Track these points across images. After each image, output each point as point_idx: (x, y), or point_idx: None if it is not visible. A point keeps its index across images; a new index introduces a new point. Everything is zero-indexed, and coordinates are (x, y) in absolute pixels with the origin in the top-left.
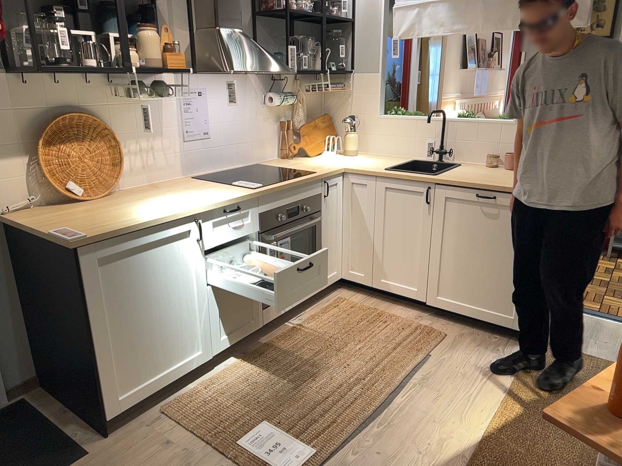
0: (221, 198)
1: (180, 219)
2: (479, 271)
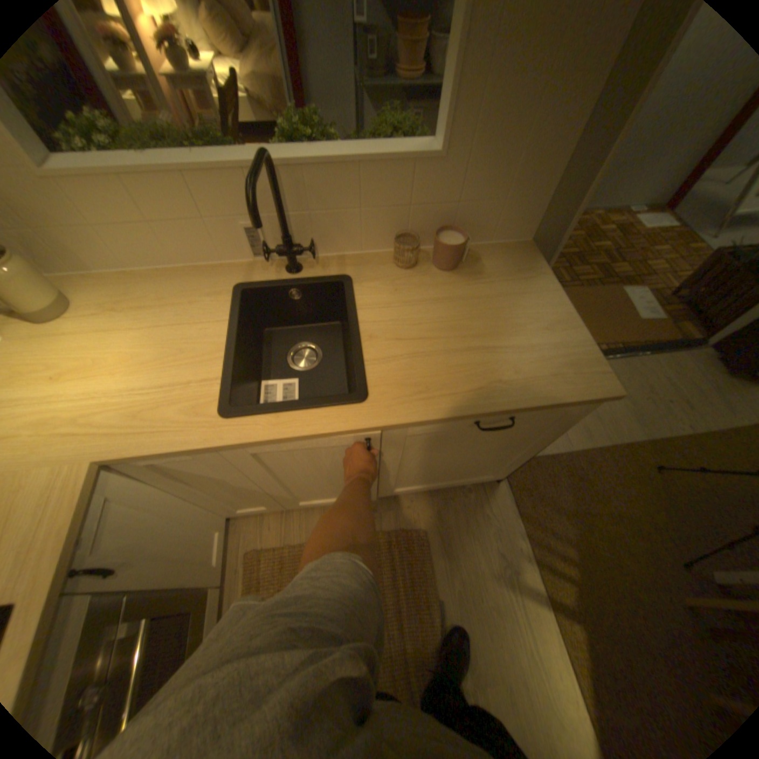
0: None
1: None
2: (453, 468)
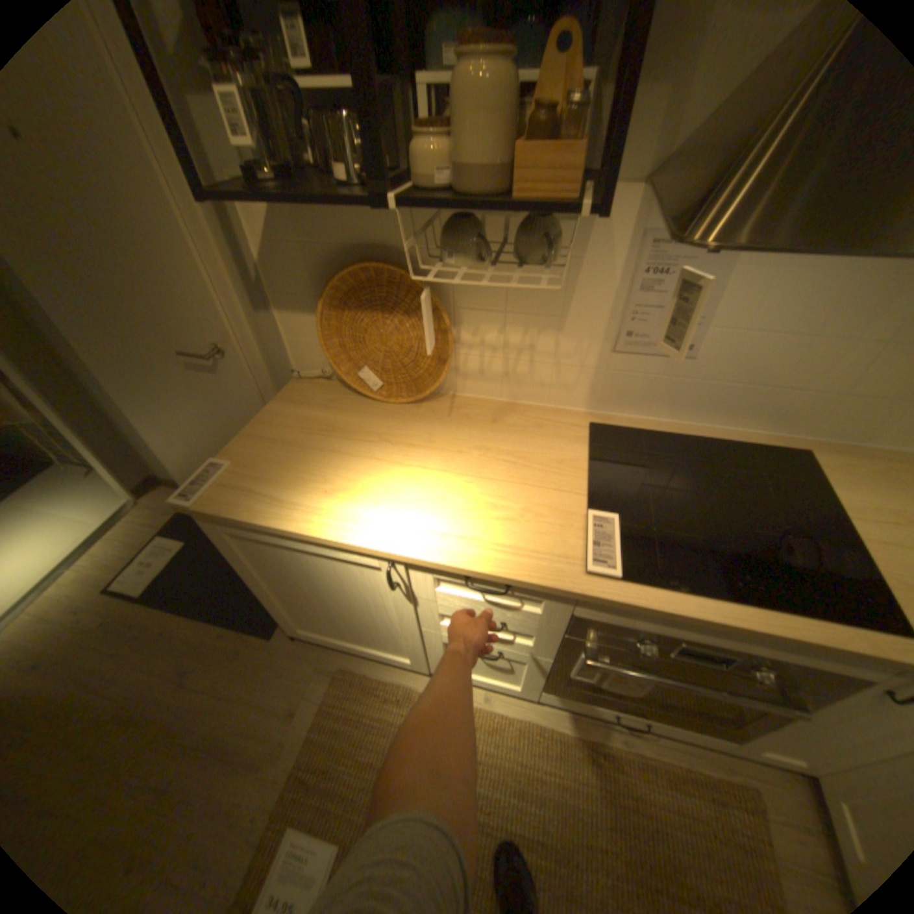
0: (474, 553)
1: (353, 548)
2: None
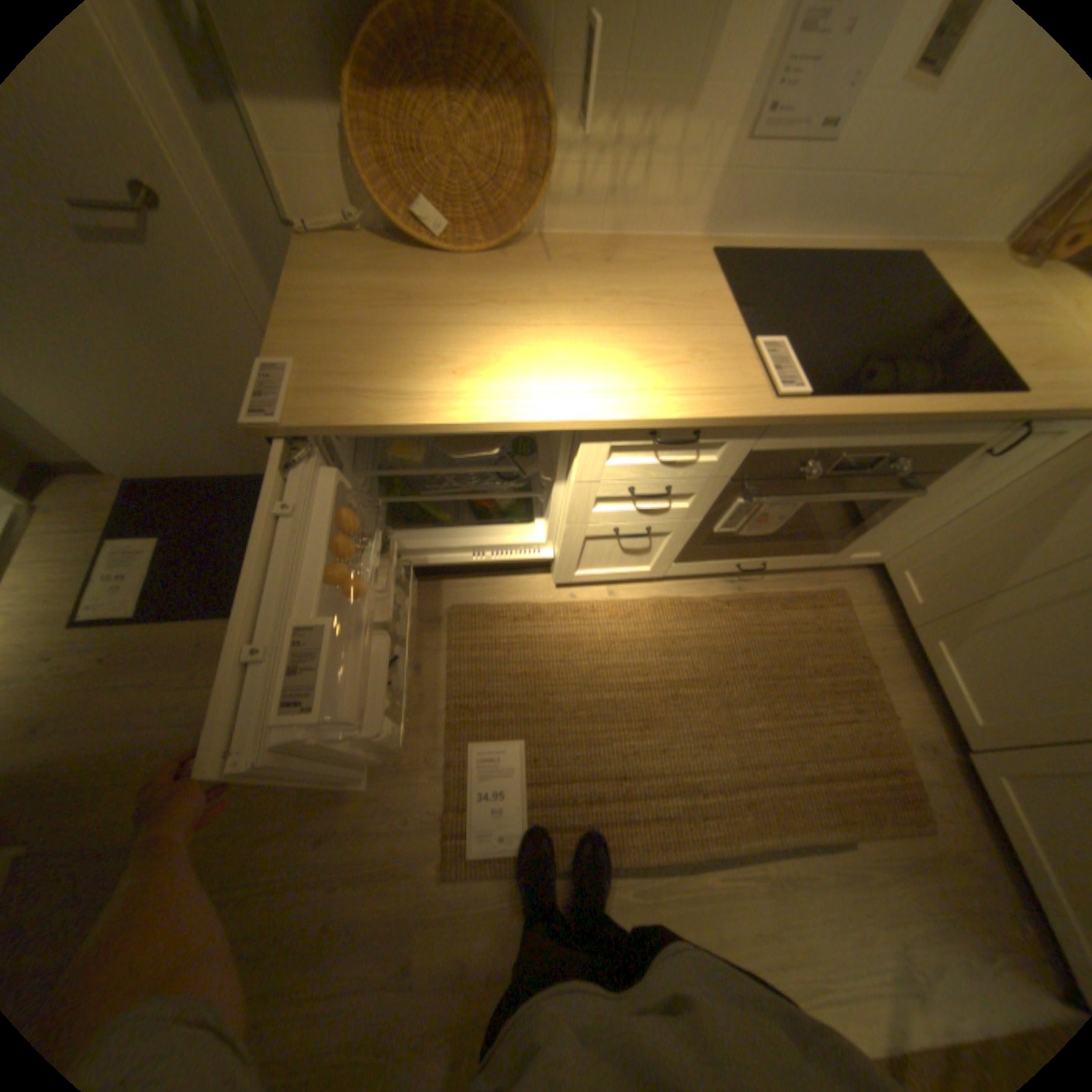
0: (664, 402)
1: (523, 428)
2: None
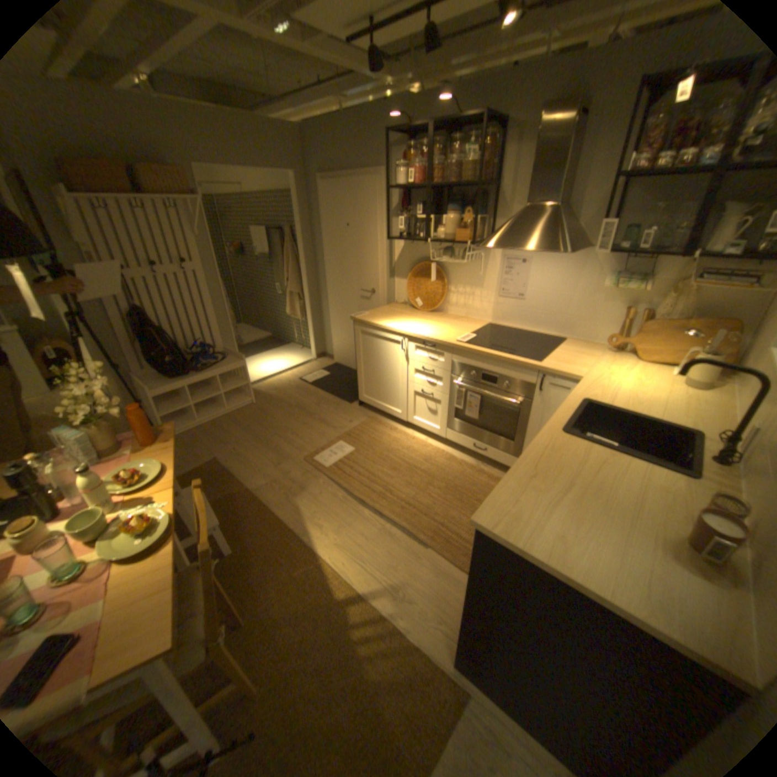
0: (426, 335)
1: (394, 332)
2: None
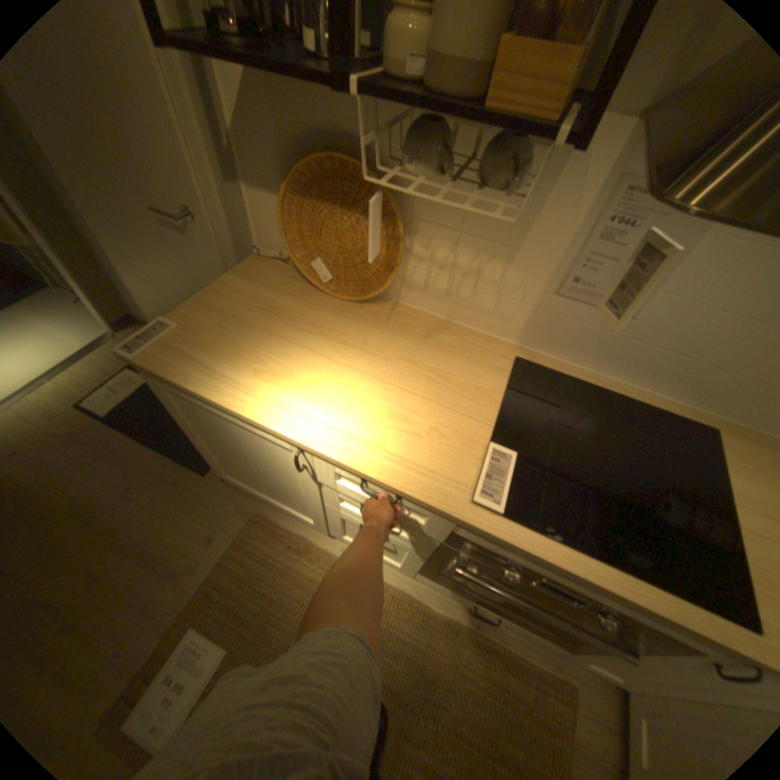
0: (375, 461)
1: (268, 430)
2: None
